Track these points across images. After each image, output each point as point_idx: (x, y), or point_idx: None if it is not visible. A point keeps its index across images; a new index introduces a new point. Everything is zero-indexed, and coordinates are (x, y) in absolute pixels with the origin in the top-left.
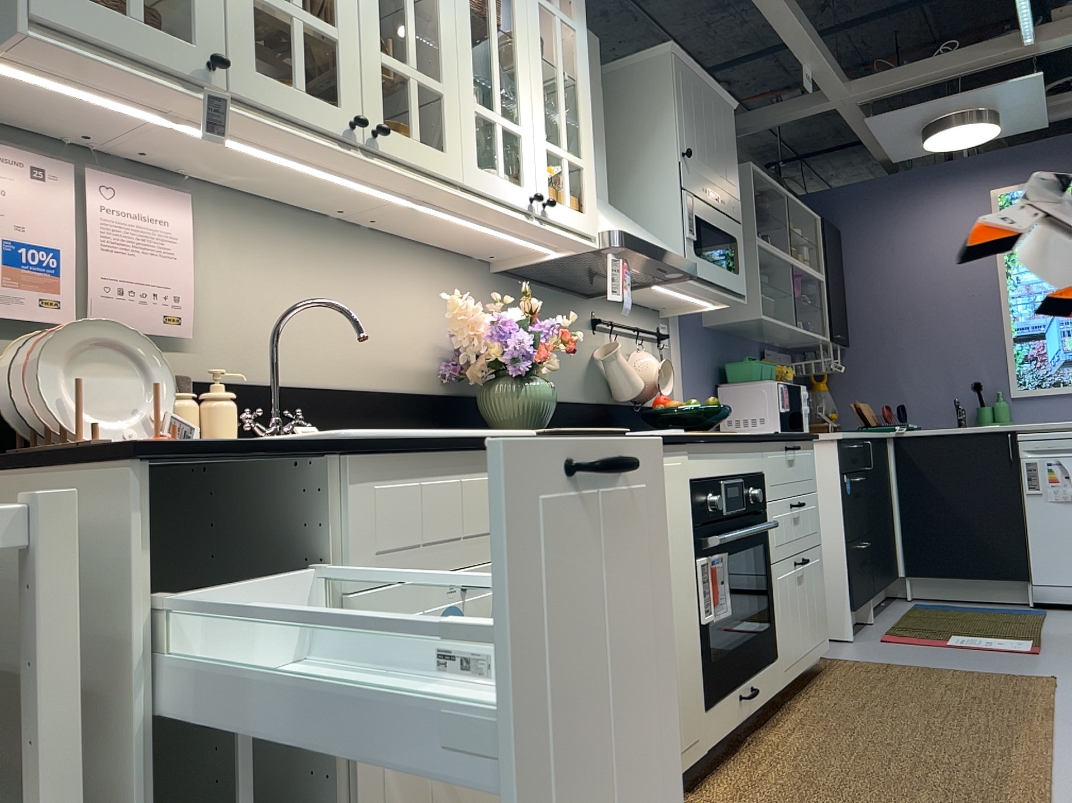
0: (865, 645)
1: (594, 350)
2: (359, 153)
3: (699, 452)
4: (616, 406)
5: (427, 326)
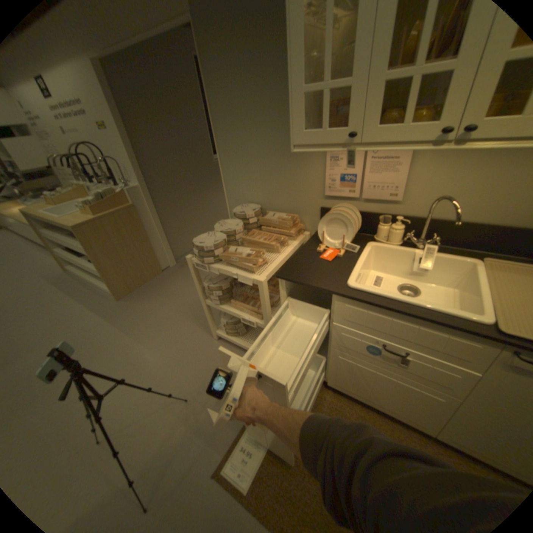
0: None
1: None
2: (452, 143)
3: None
4: None
5: None
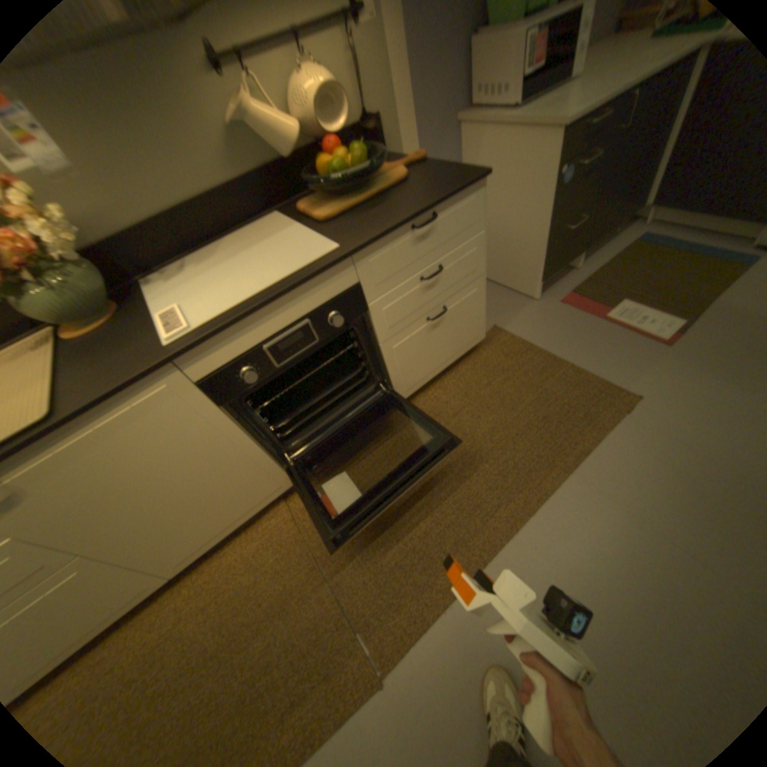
0: (541, 309)
1: (225, 105)
2: None
3: (201, 353)
4: (286, 158)
5: None
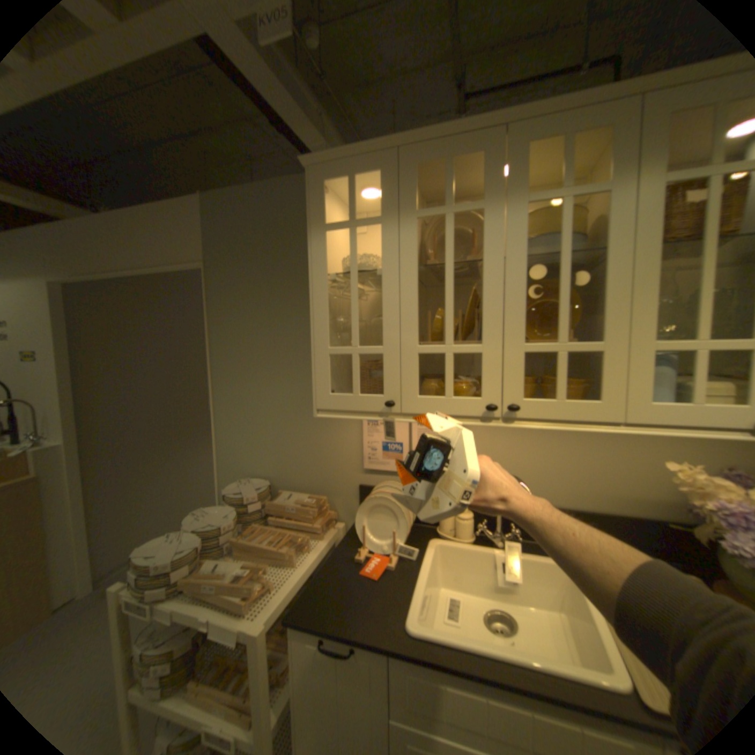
0: None
1: None
2: (500, 421)
3: None
4: None
5: (659, 479)
